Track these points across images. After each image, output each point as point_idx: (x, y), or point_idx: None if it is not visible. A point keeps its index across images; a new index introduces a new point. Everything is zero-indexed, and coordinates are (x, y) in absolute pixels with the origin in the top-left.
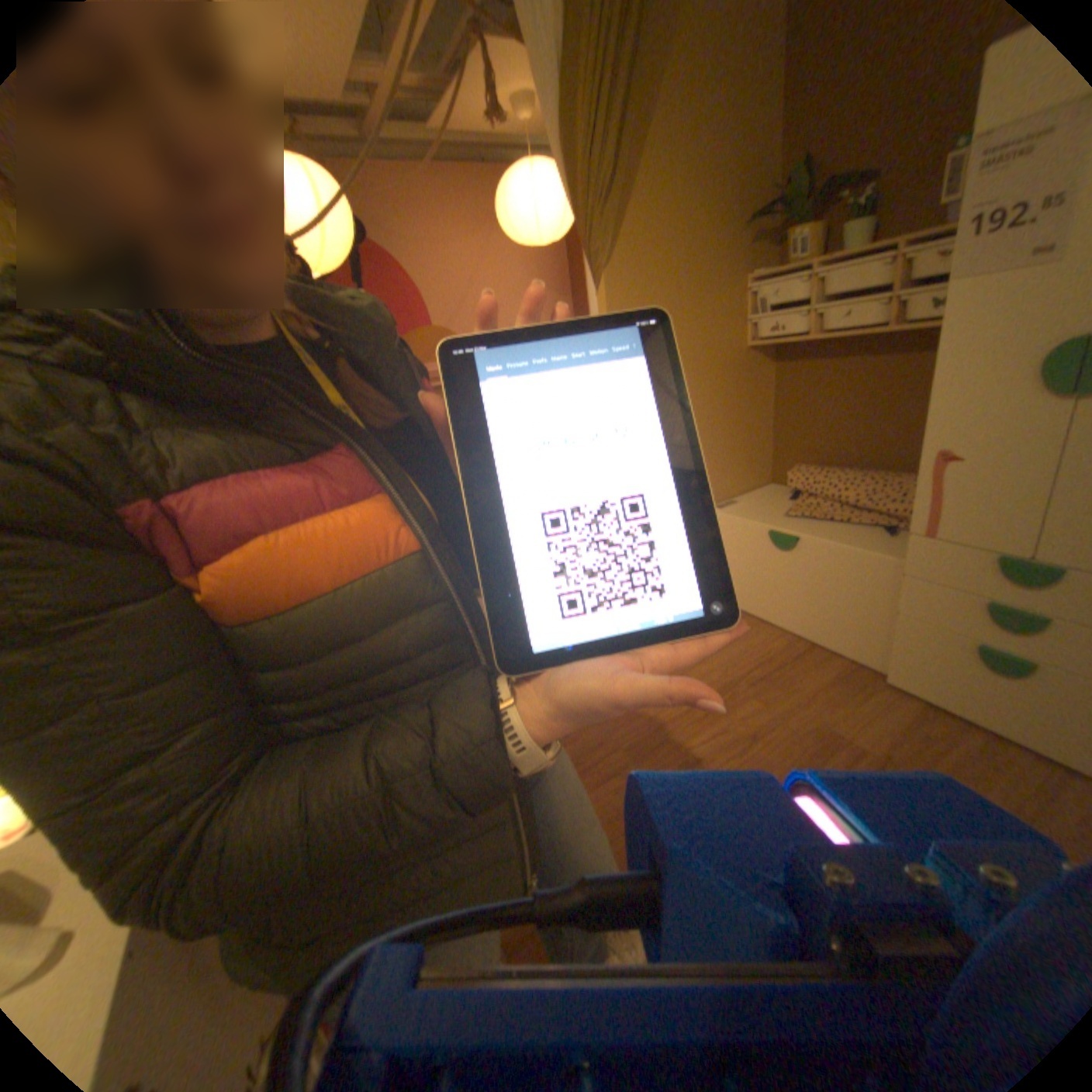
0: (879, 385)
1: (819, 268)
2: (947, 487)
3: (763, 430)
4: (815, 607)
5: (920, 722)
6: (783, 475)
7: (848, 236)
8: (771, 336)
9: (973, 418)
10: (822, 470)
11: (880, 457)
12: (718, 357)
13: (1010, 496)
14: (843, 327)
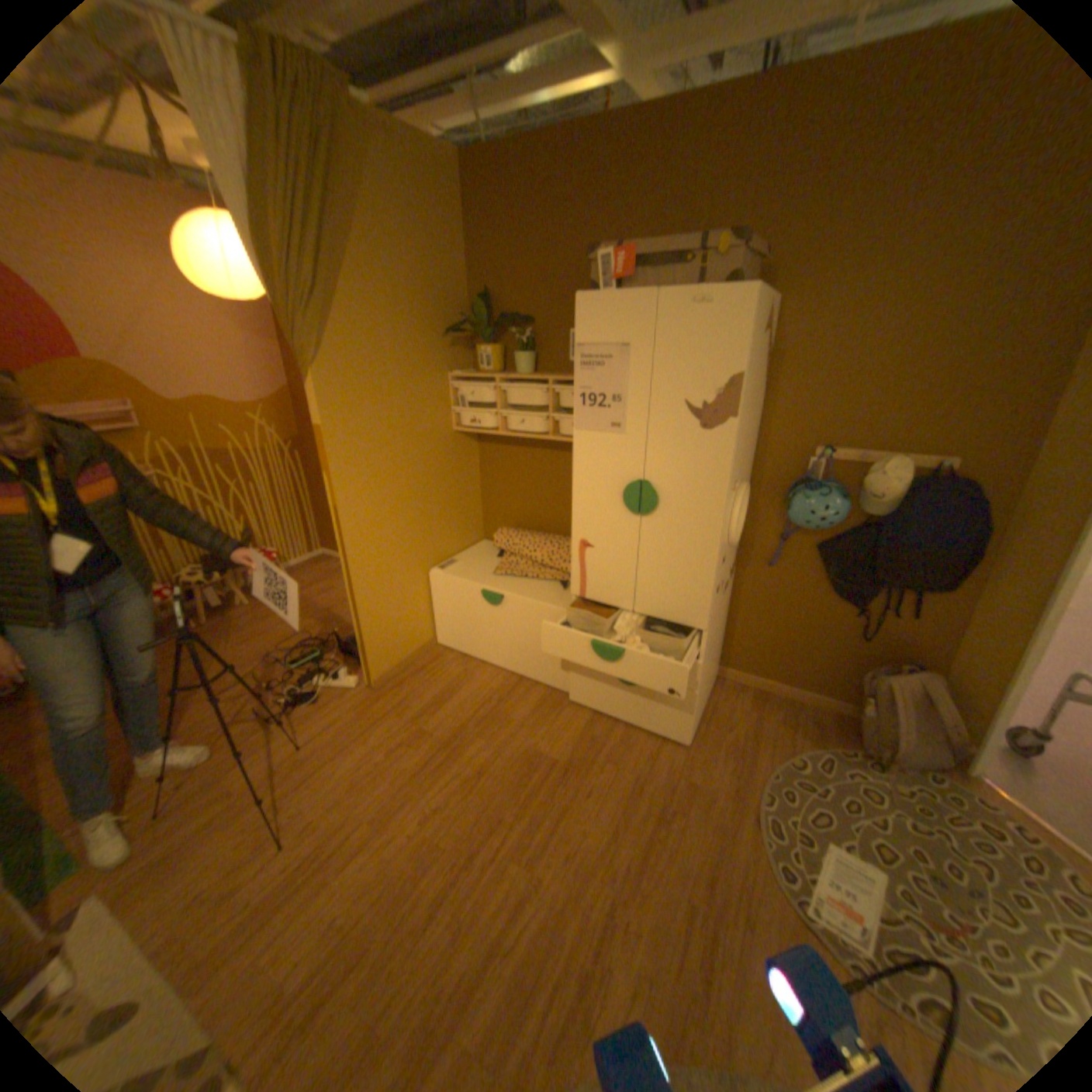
0: (550, 474)
1: (500, 386)
2: (587, 565)
3: (474, 499)
4: (521, 649)
5: (590, 727)
6: (493, 535)
7: (519, 361)
8: (471, 428)
9: (595, 523)
10: (519, 536)
11: (556, 525)
12: (430, 442)
13: (618, 573)
14: (521, 433)
